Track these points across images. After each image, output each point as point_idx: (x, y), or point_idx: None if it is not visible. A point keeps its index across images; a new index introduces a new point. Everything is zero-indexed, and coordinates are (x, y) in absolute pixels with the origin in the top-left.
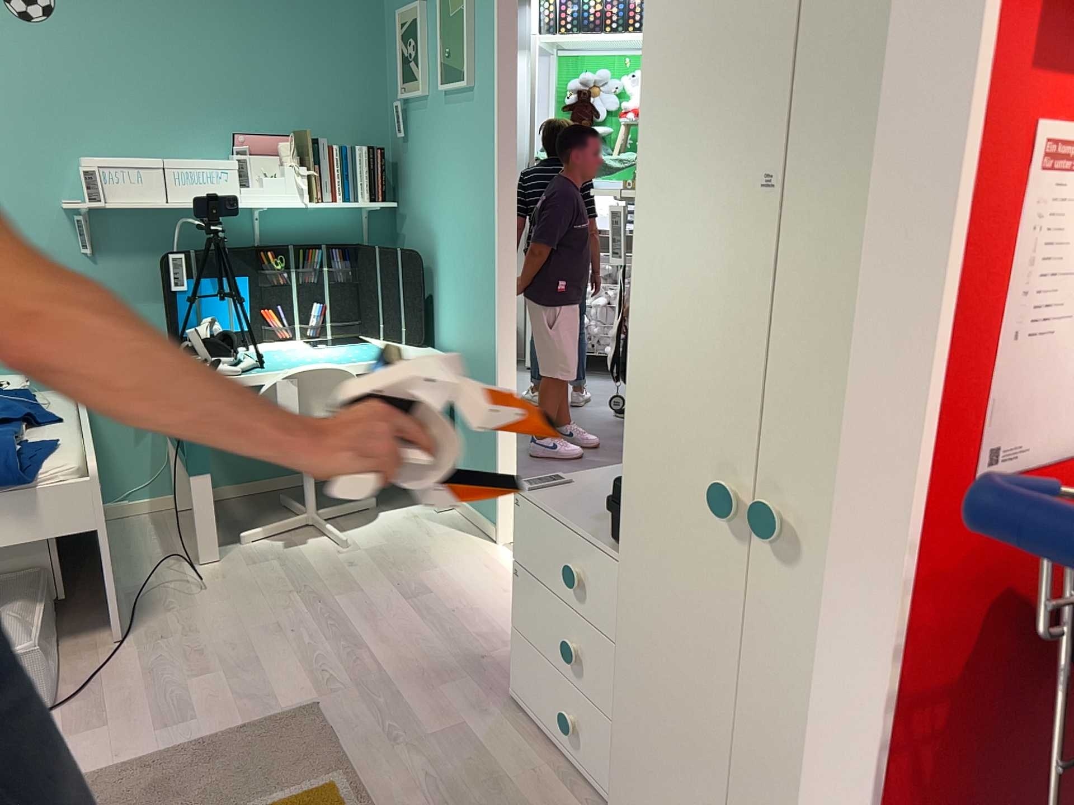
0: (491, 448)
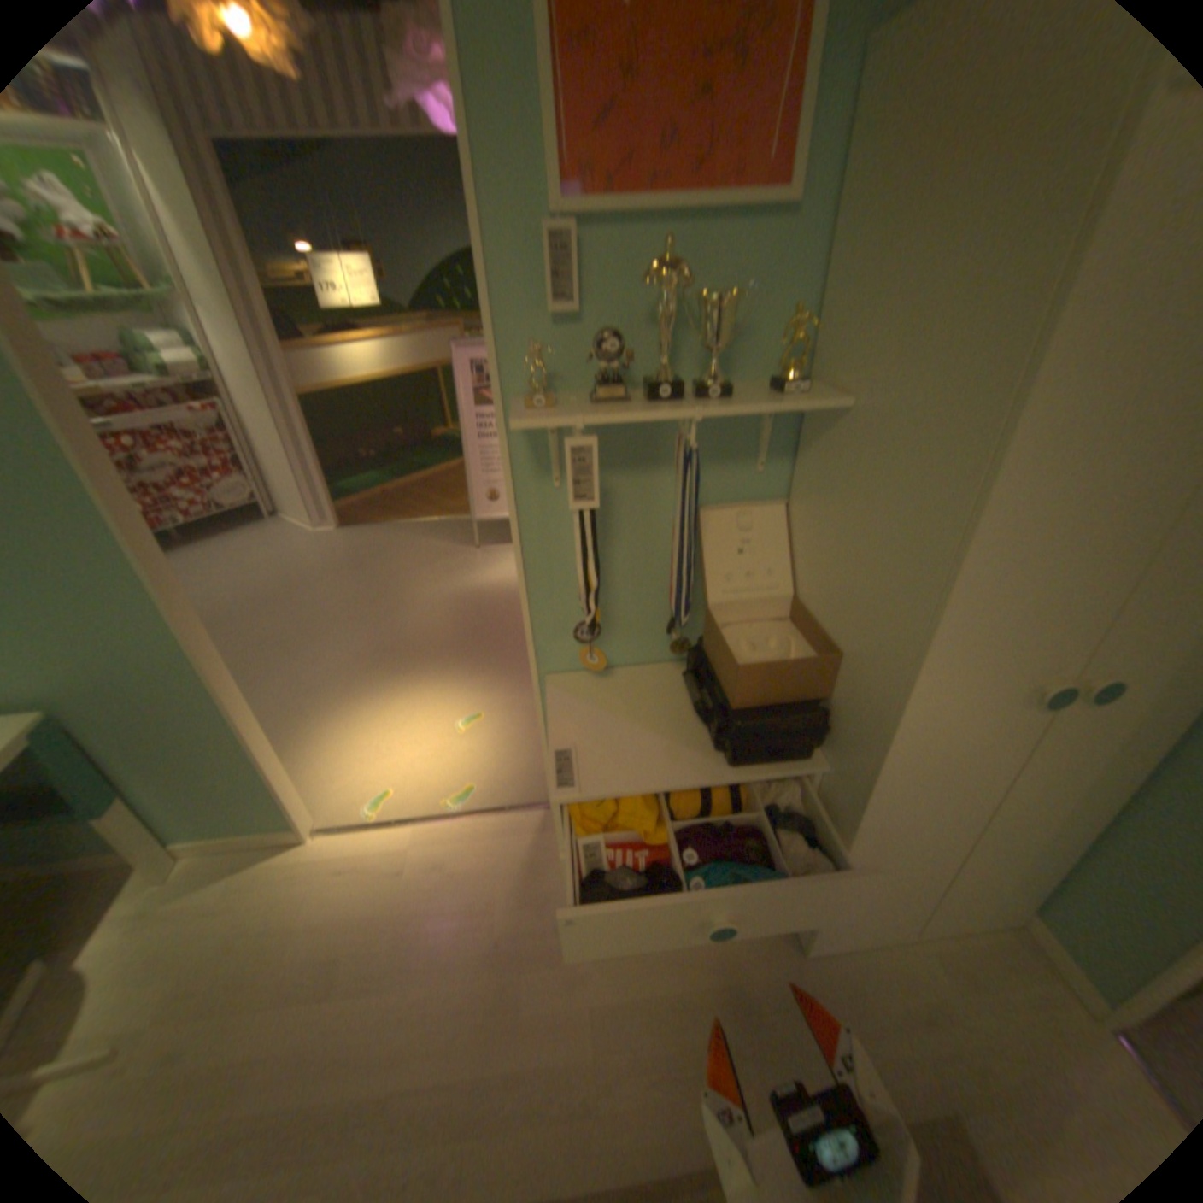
0: (236, 768)
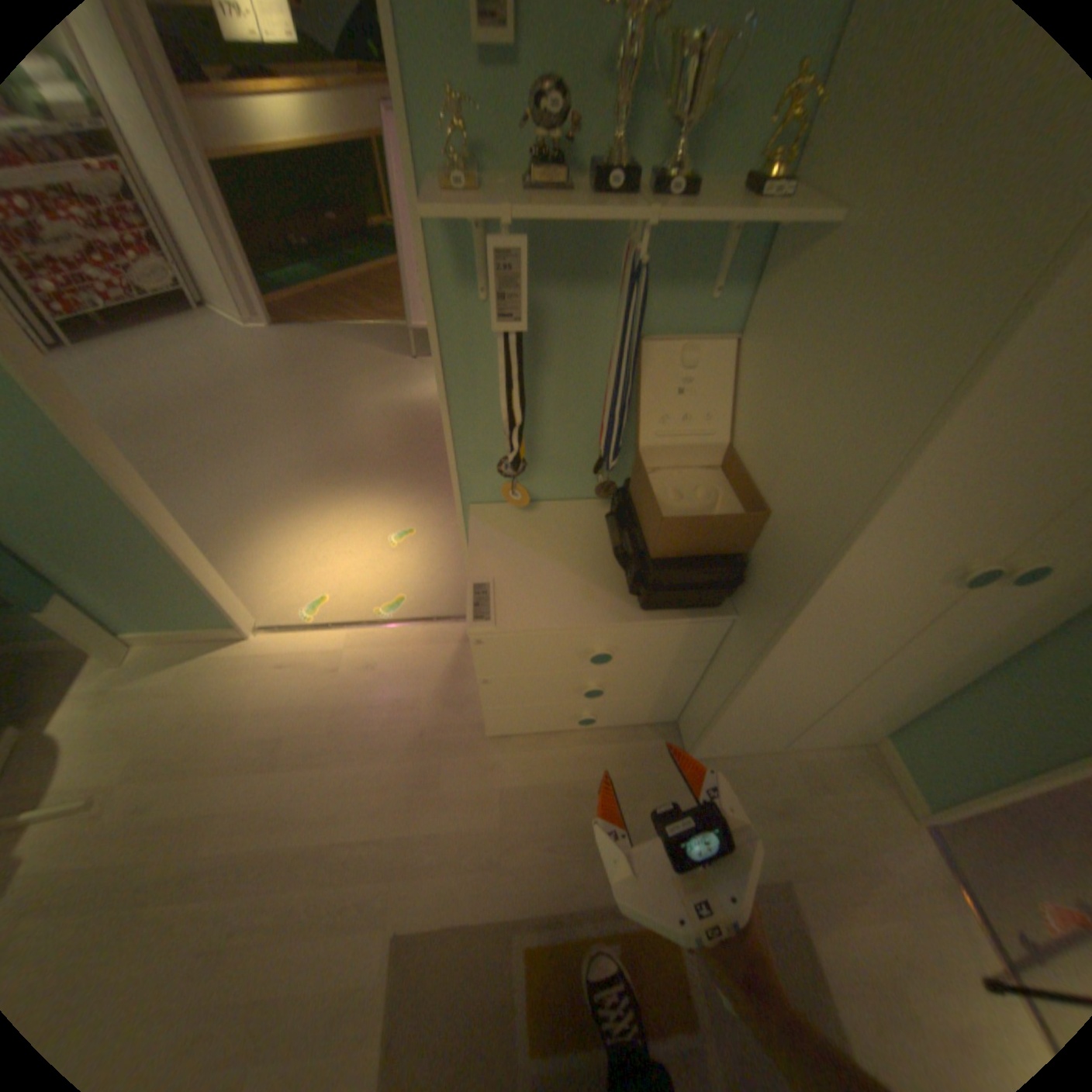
0: (169, 574)
